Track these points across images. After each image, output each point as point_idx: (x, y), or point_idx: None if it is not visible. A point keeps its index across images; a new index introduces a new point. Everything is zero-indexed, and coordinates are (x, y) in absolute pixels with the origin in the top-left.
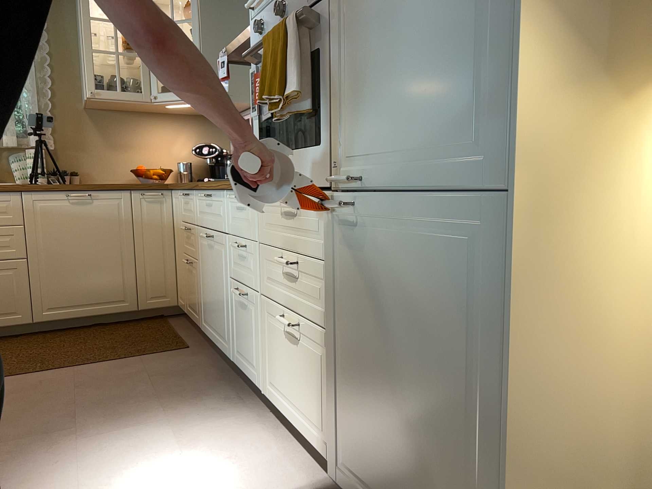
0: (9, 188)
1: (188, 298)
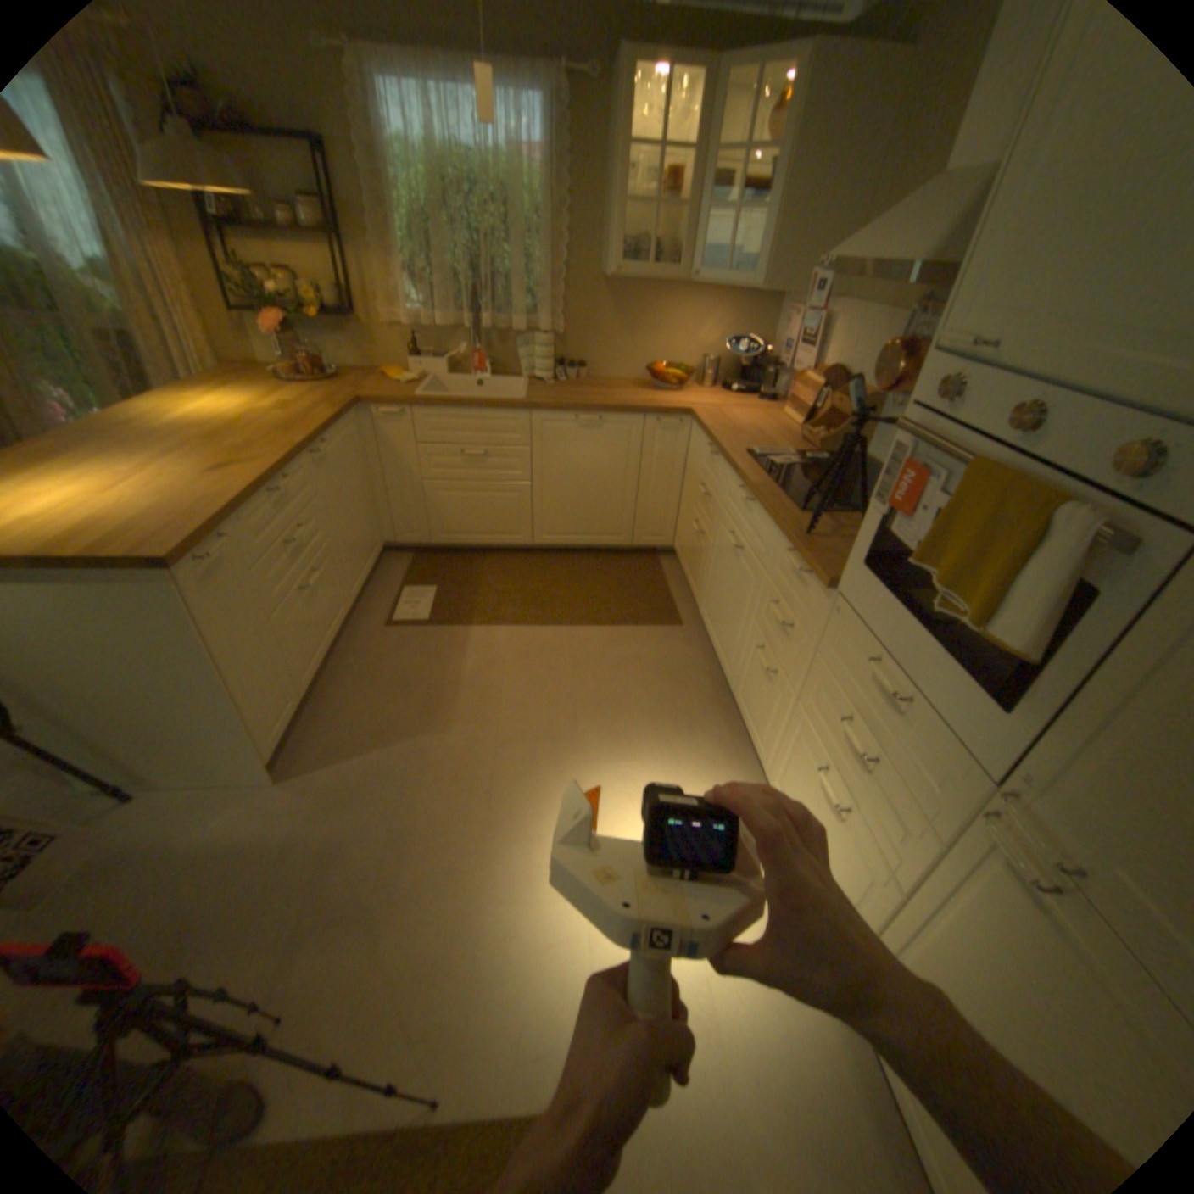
0: (518, 406)
1: (688, 560)
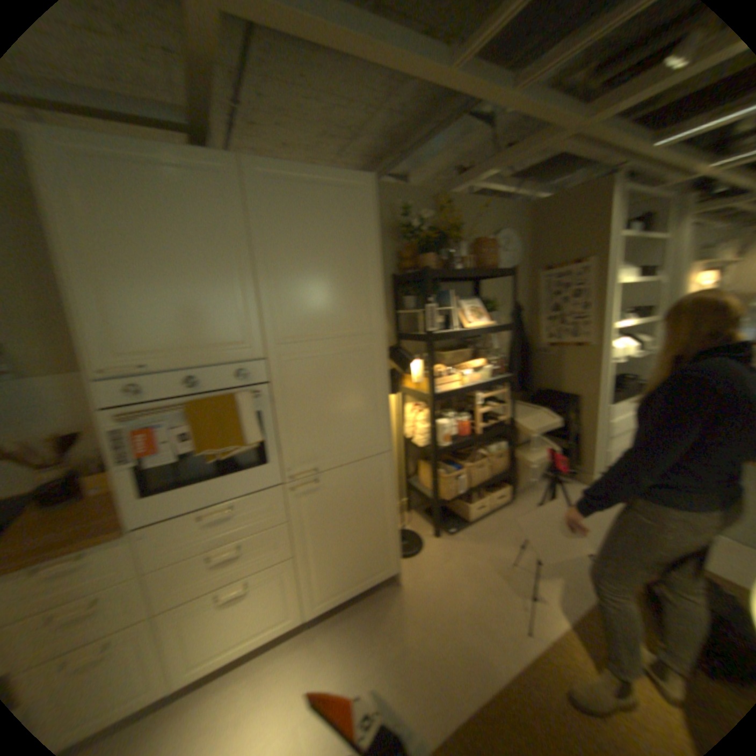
0: None
1: None
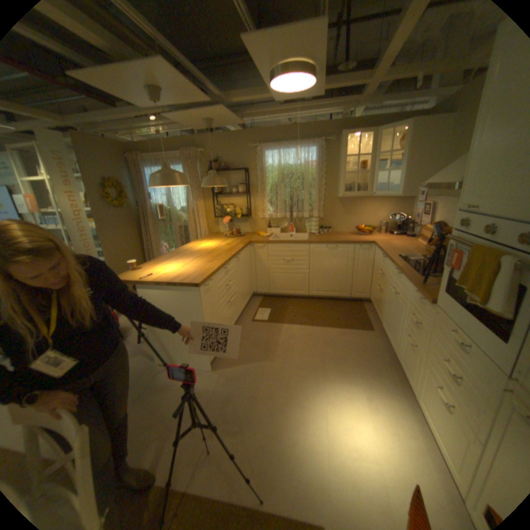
0: (305, 242)
1: (376, 303)
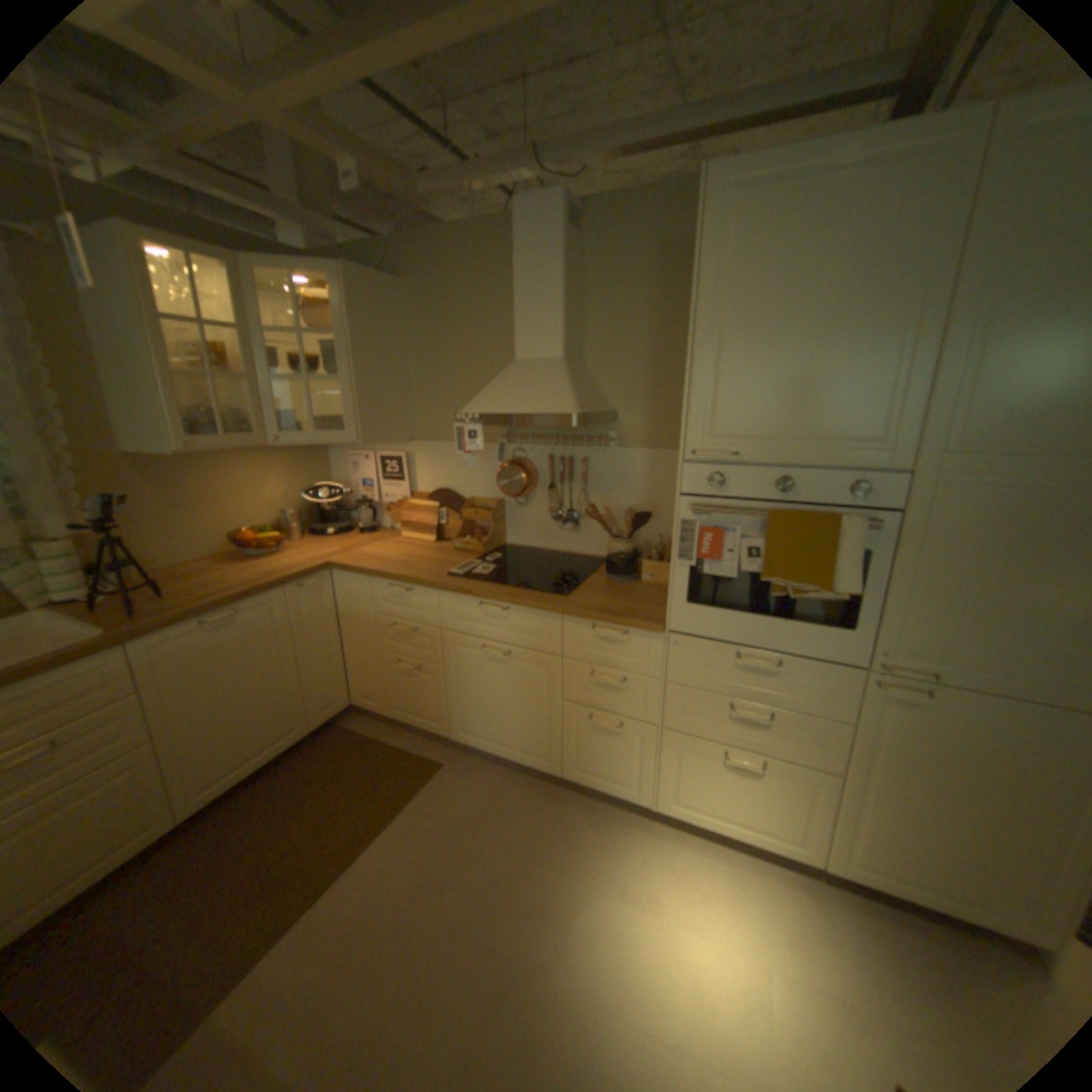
0: (102, 647)
1: (398, 703)
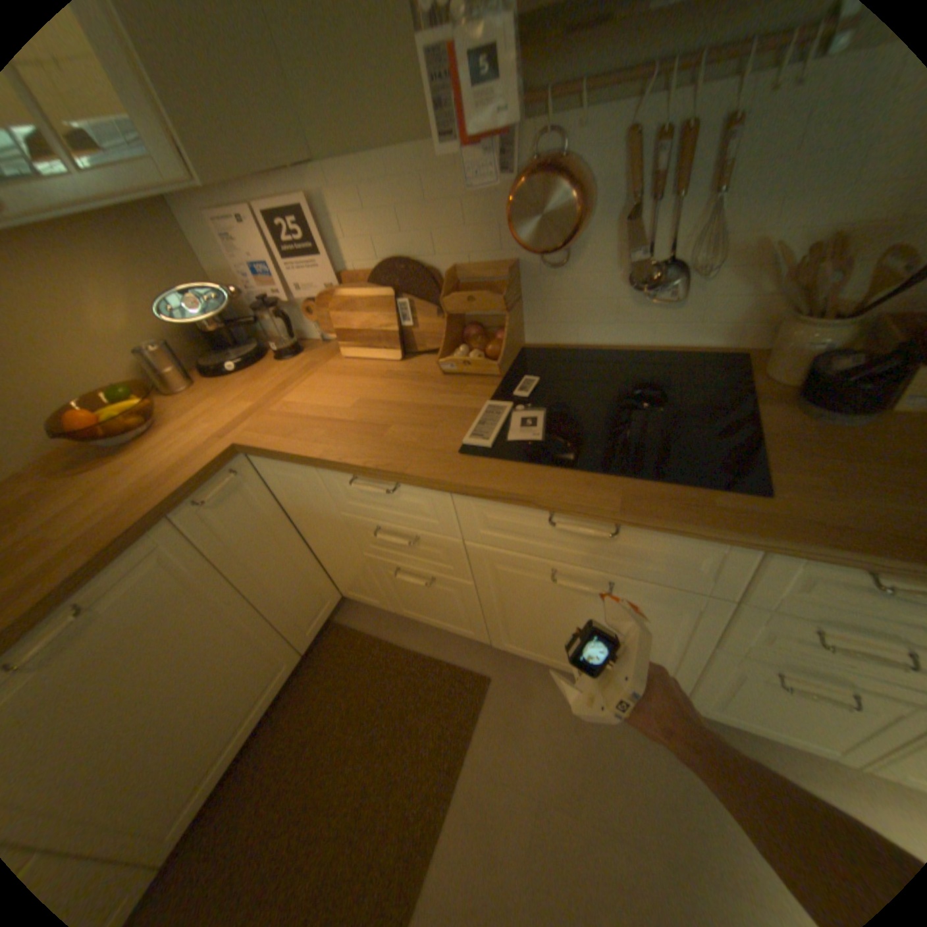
0: None
1: (410, 604)
